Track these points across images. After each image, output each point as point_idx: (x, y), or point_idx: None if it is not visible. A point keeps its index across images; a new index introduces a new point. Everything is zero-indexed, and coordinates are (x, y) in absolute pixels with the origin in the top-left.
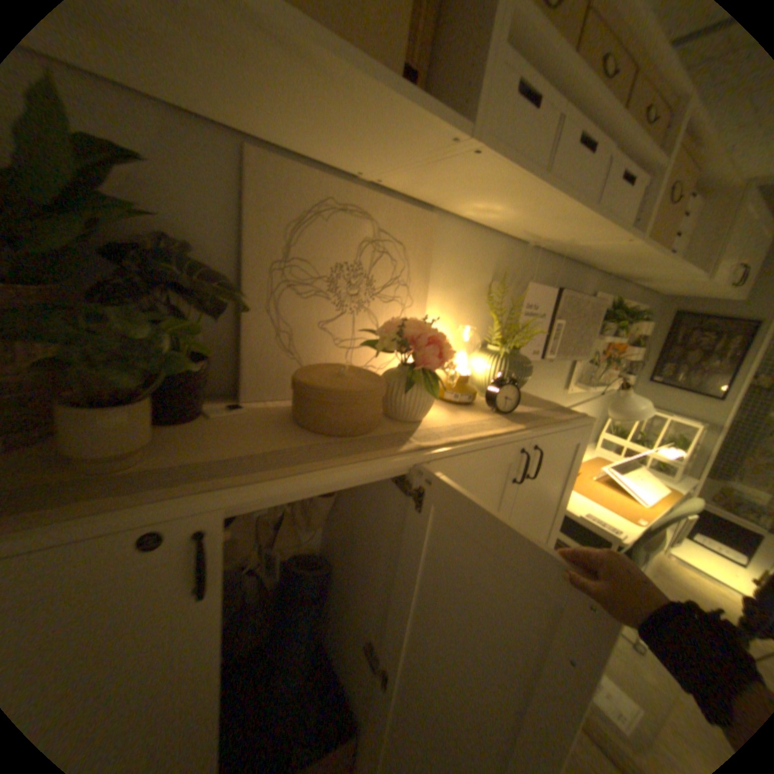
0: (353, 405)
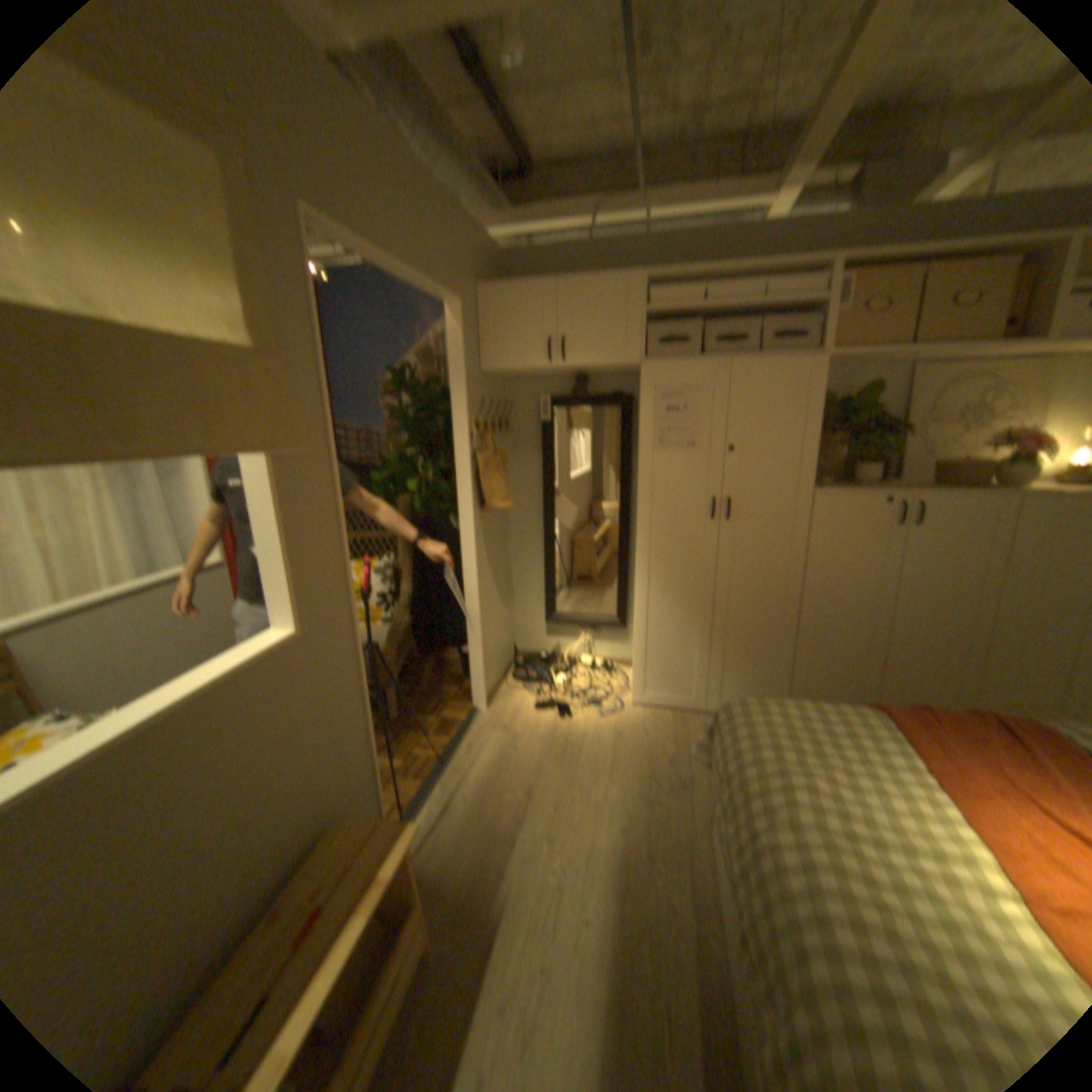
0: (972, 473)
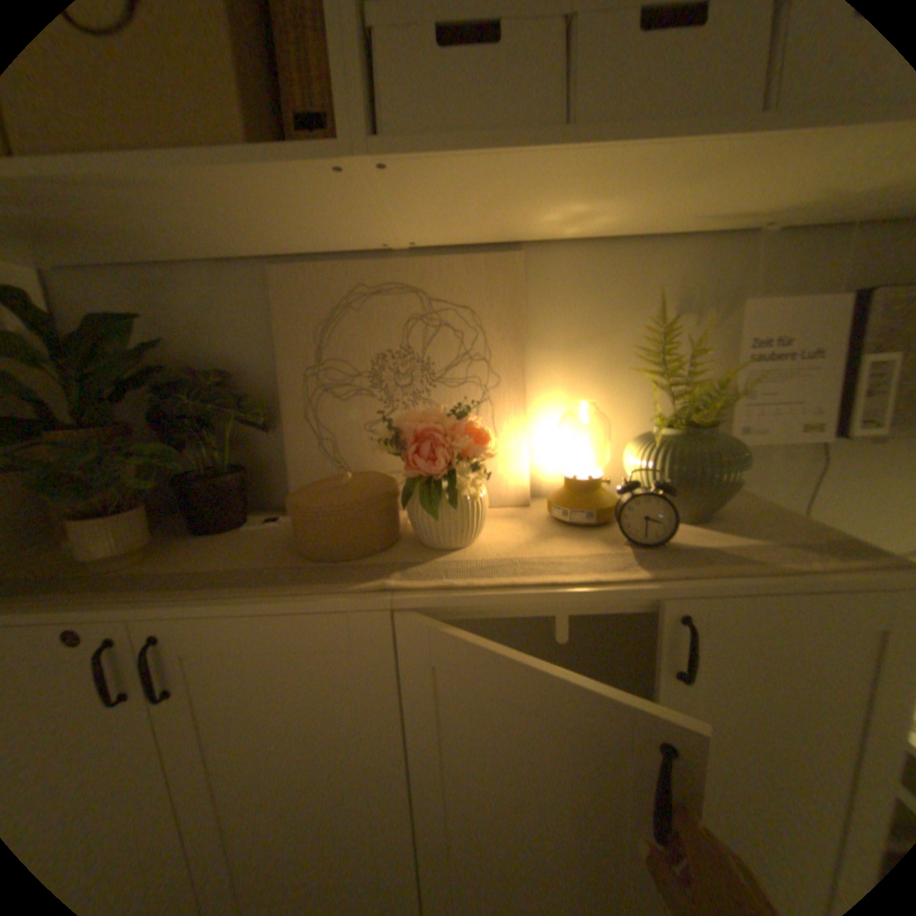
0: (316, 523)
